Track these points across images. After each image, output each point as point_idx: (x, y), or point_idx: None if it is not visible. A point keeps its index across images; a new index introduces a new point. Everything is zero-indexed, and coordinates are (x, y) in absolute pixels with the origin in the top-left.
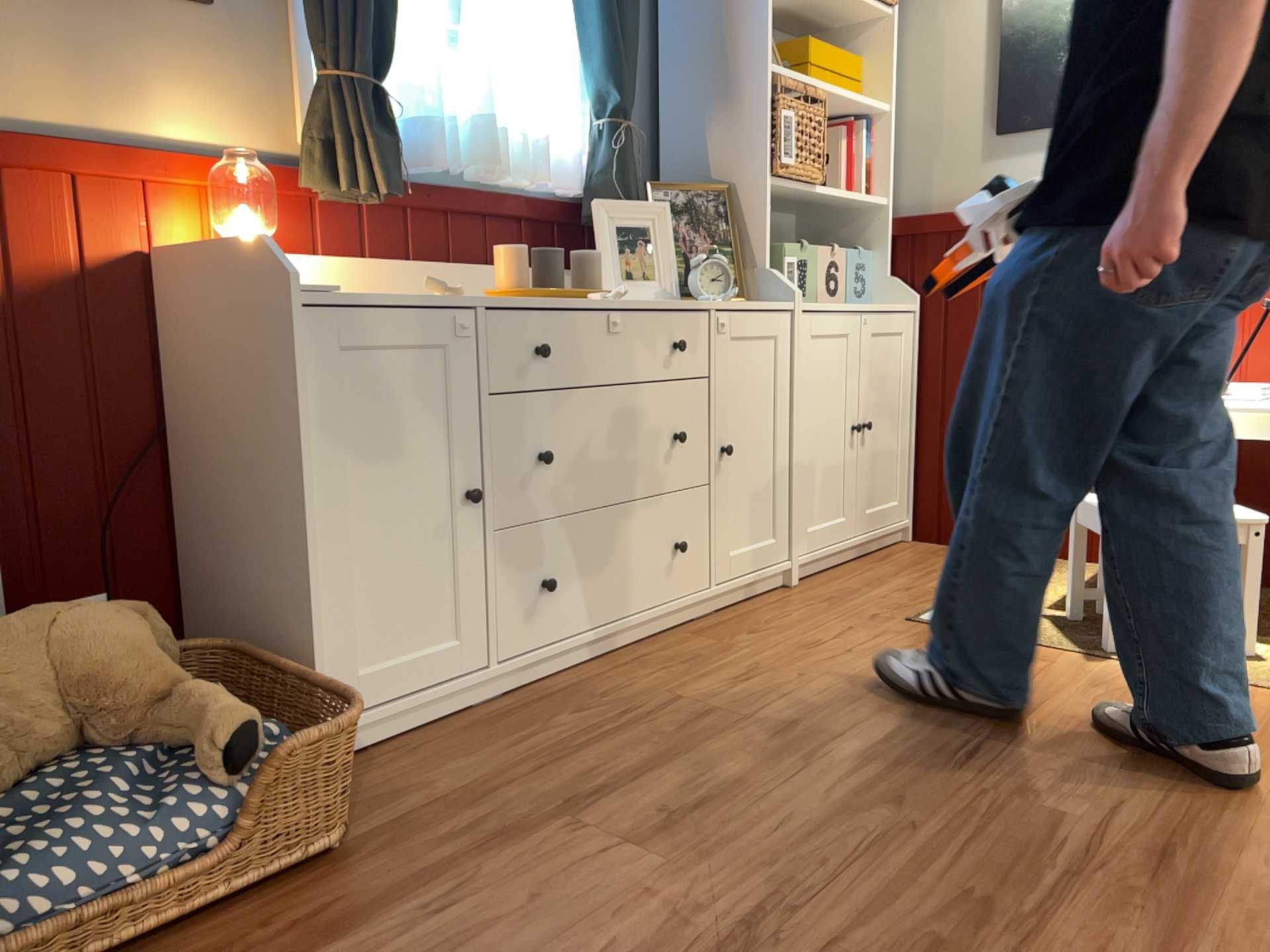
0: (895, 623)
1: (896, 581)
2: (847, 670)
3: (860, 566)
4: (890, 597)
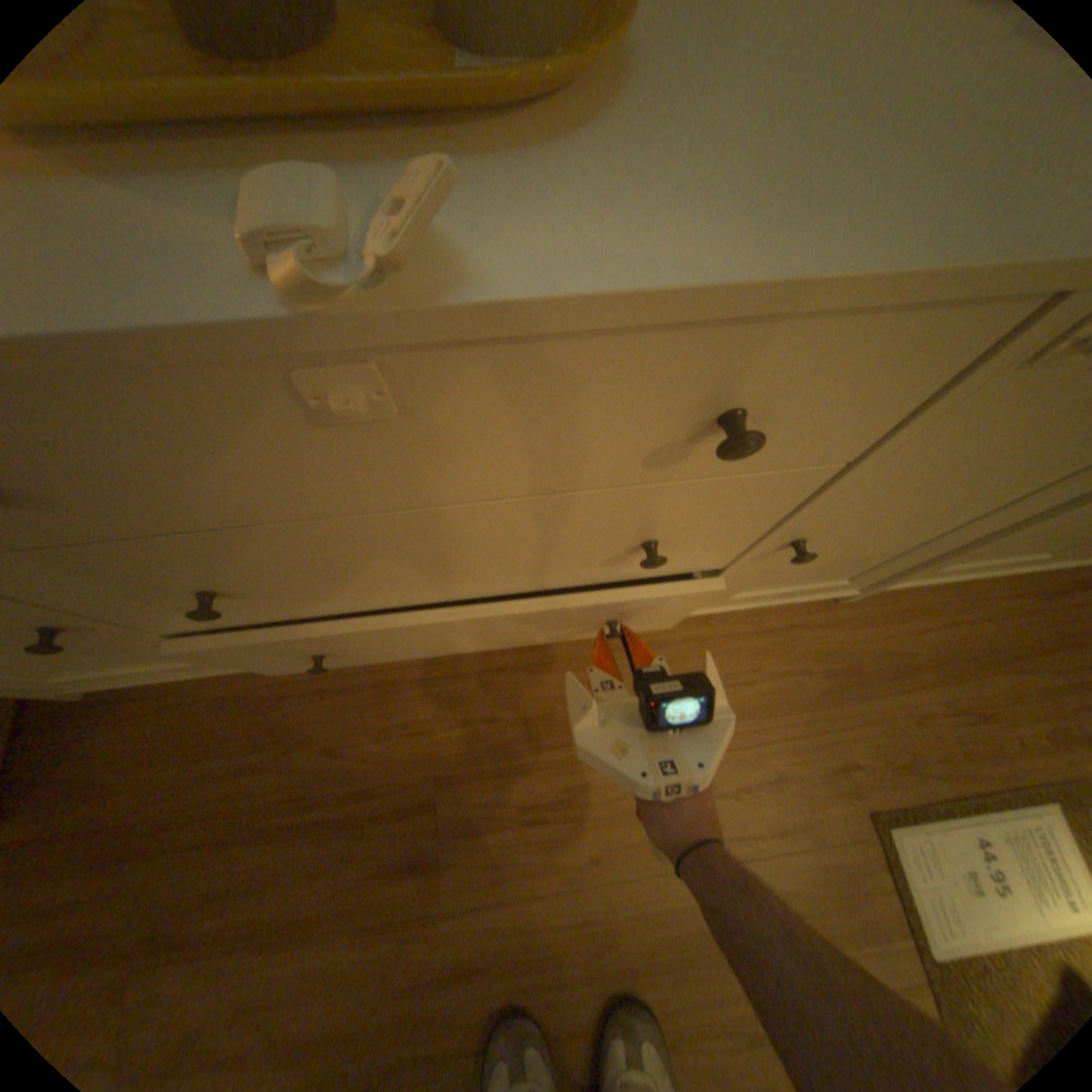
0: (849, 815)
1: (993, 685)
2: (654, 897)
3: (999, 598)
4: (931, 729)
